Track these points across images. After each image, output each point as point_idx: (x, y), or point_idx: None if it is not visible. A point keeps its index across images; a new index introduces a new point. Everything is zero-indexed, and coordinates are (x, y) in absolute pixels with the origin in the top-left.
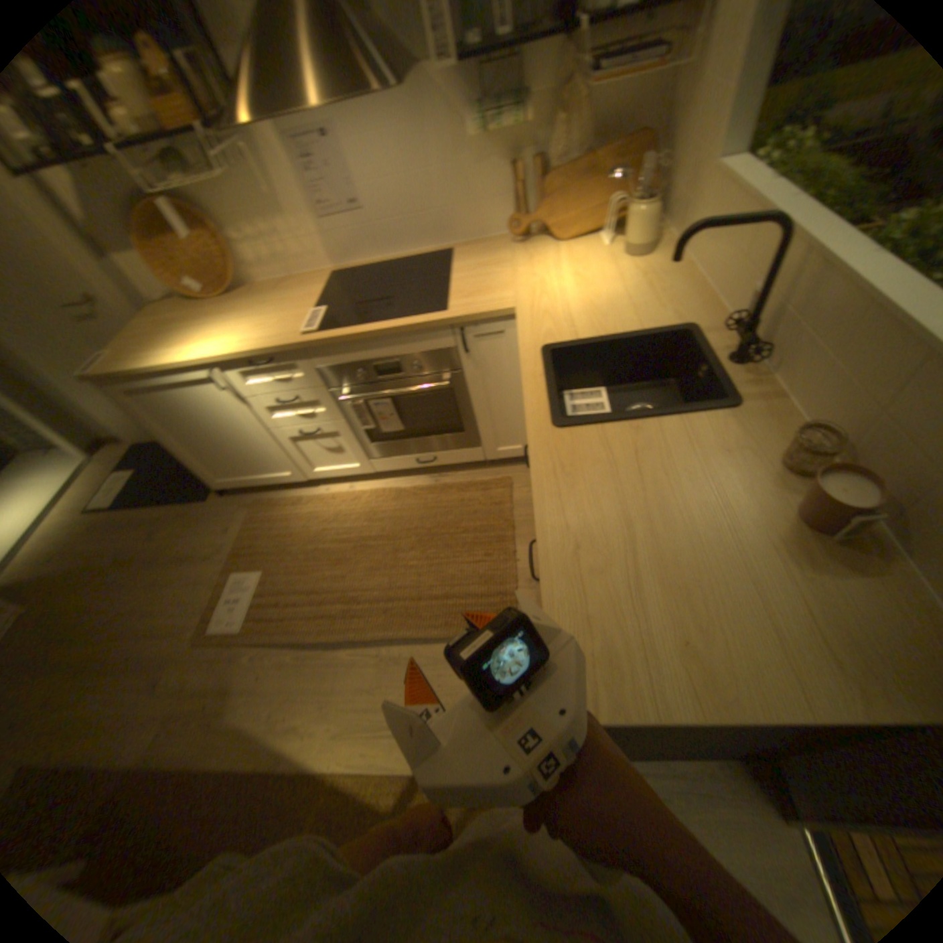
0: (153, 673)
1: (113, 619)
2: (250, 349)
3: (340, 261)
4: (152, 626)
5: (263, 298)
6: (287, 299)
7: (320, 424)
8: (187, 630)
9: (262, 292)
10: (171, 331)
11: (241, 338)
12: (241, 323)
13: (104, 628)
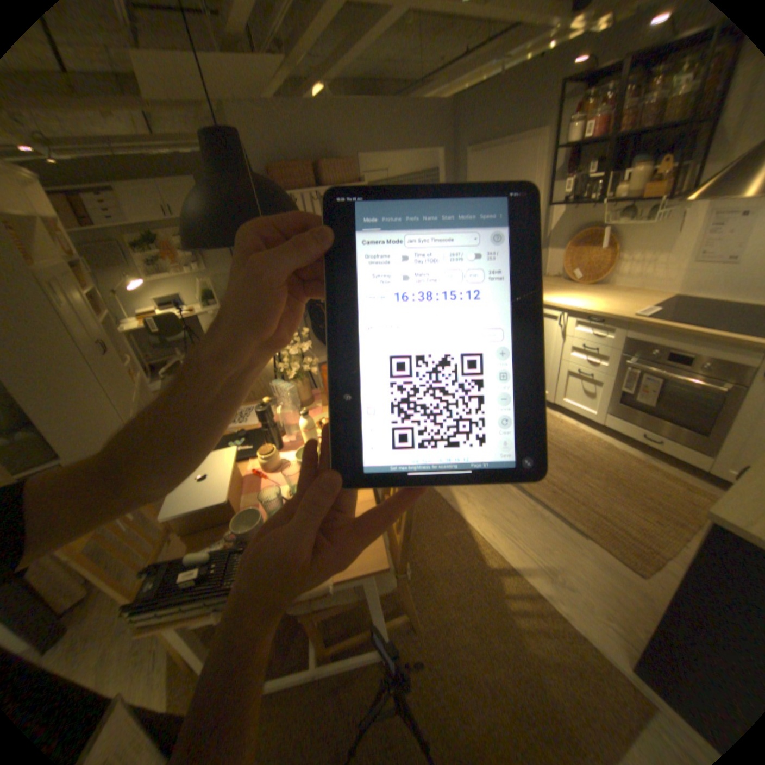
0: None
1: None
2: (598, 311)
3: (690, 292)
4: None
5: (618, 293)
6: (635, 298)
7: (597, 372)
8: None
9: (619, 291)
10: (555, 290)
11: (595, 305)
12: (598, 299)
13: None
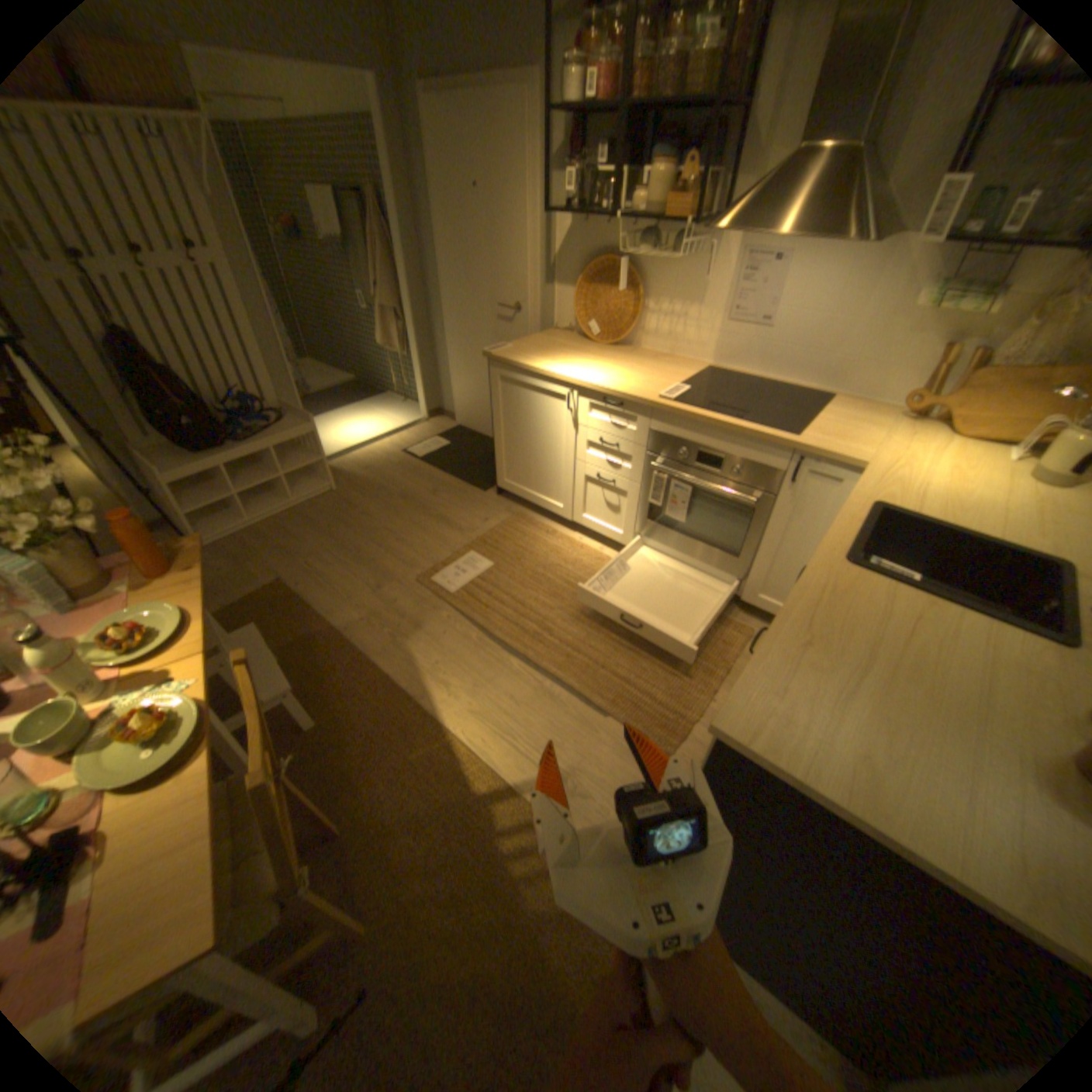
0: (385, 579)
1: (383, 529)
2: (615, 389)
3: (724, 363)
4: (403, 550)
5: (643, 361)
6: (662, 370)
7: (620, 478)
8: (422, 568)
9: (645, 357)
10: (564, 353)
11: (612, 380)
12: (617, 370)
13: (375, 531)
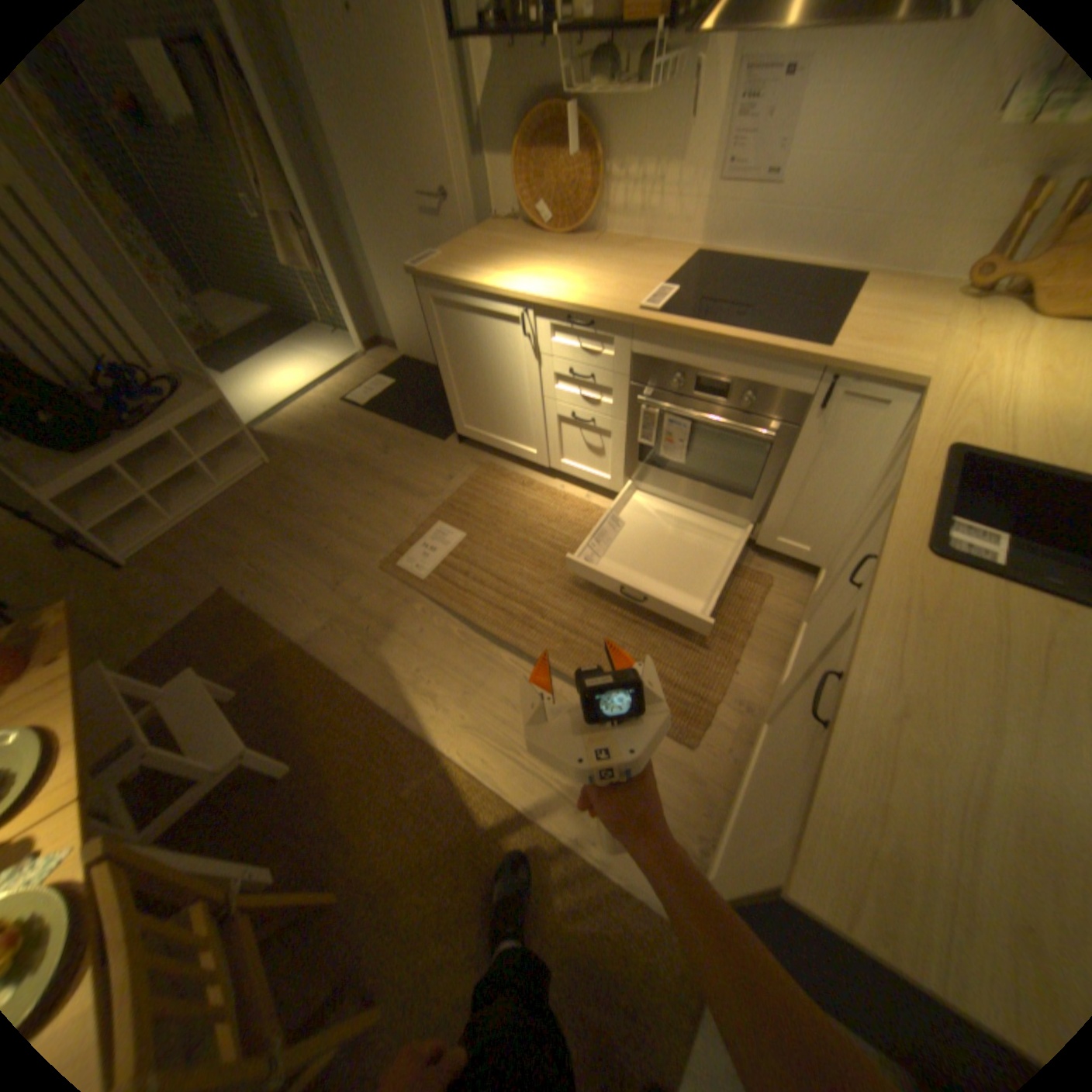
0: (343, 573)
1: (332, 507)
2: (581, 304)
3: (717, 242)
4: (359, 531)
5: (613, 254)
6: (639, 265)
7: (600, 416)
8: (384, 551)
9: (614, 247)
10: (509, 256)
11: (576, 289)
12: (581, 273)
13: (322, 511)
